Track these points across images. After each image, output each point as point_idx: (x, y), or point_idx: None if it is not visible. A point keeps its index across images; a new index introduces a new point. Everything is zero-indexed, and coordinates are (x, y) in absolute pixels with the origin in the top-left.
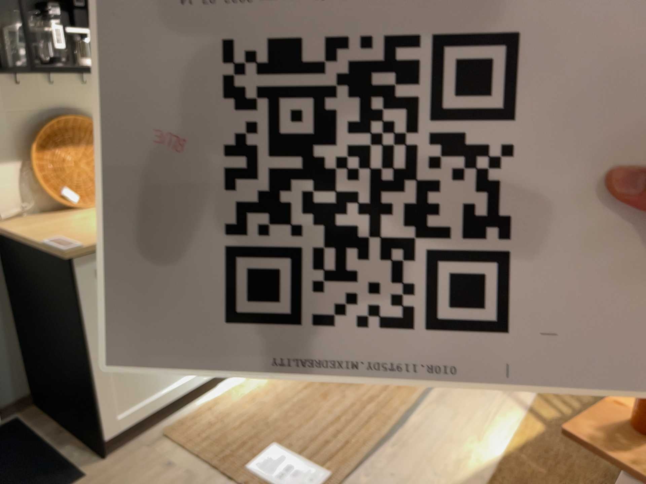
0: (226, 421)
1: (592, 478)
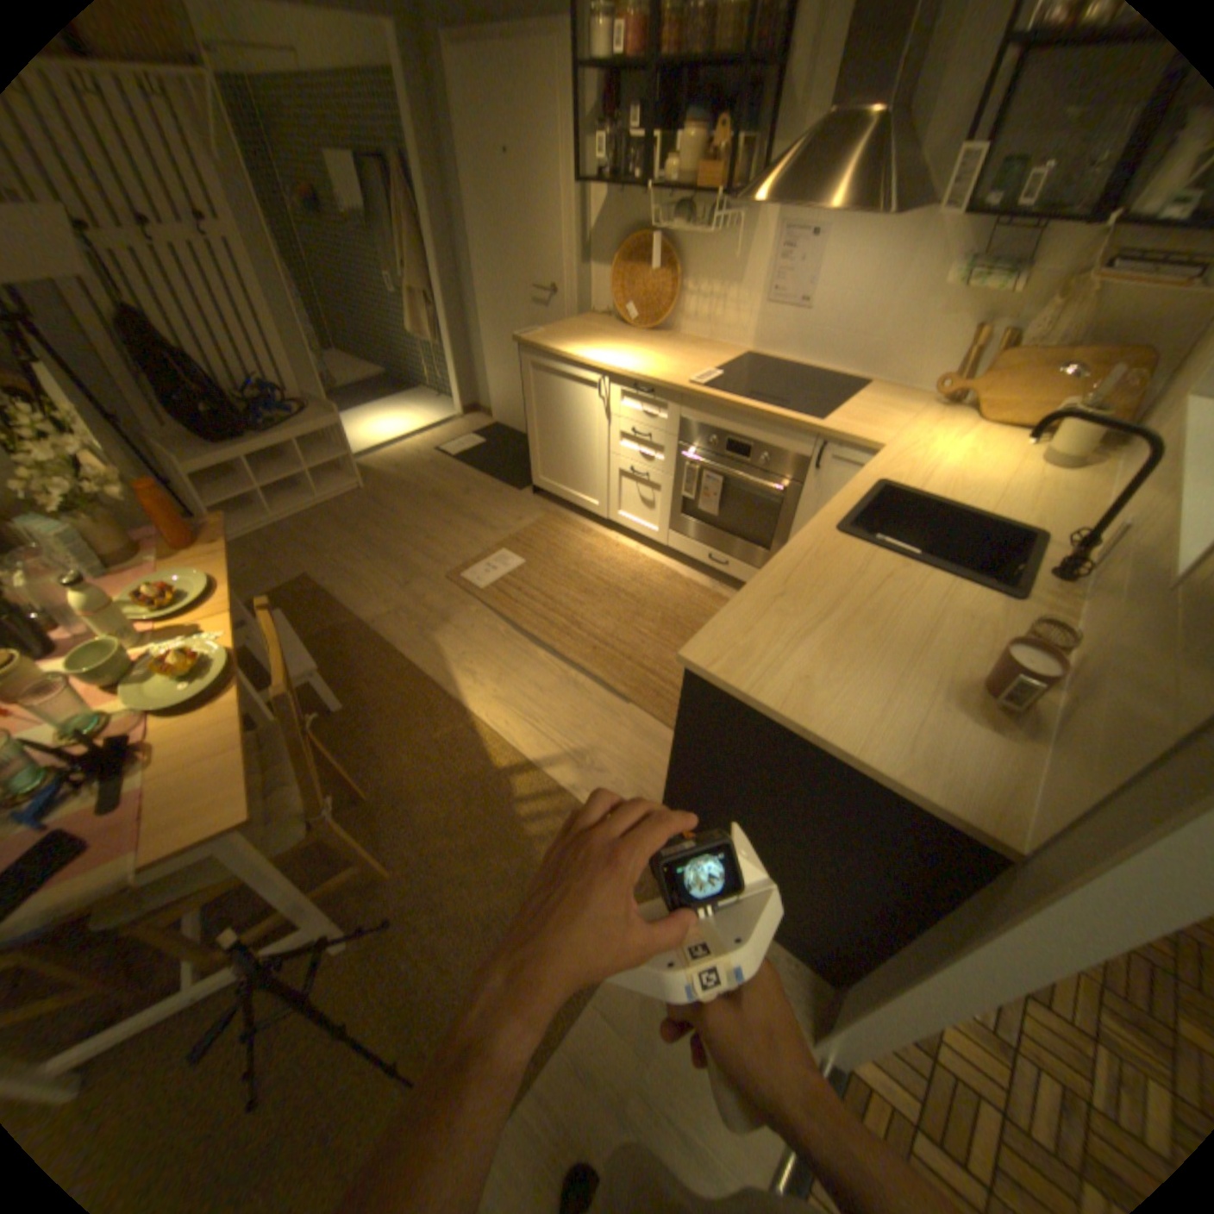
0: (559, 538)
1: (405, 766)
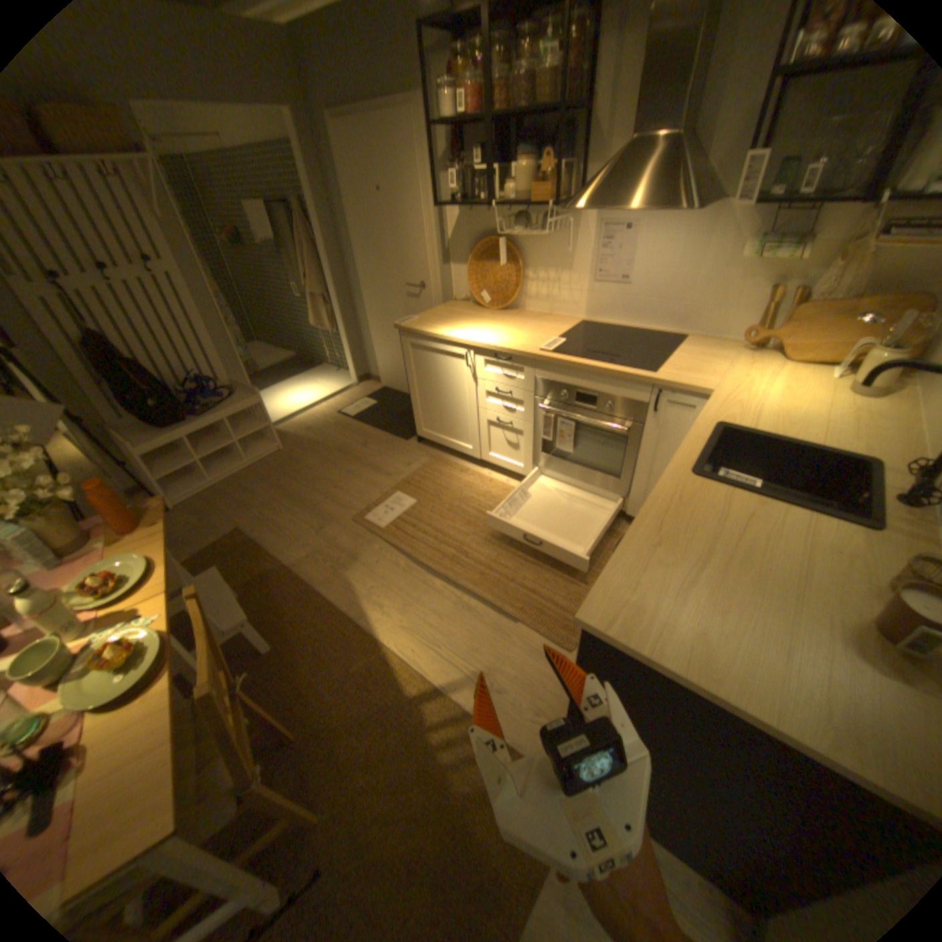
0: (443, 477)
1: (328, 702)
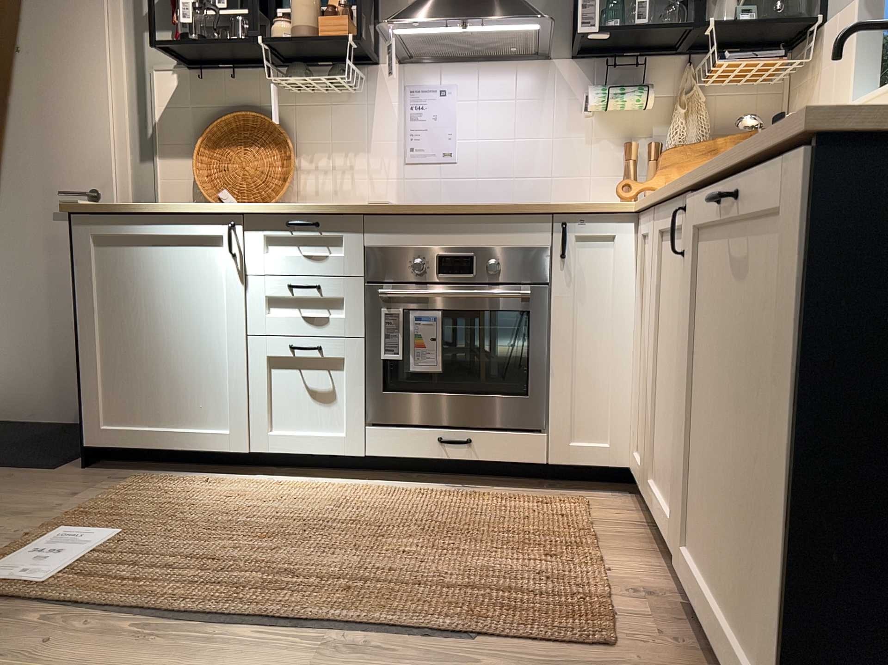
0: (171, 496)
1: None
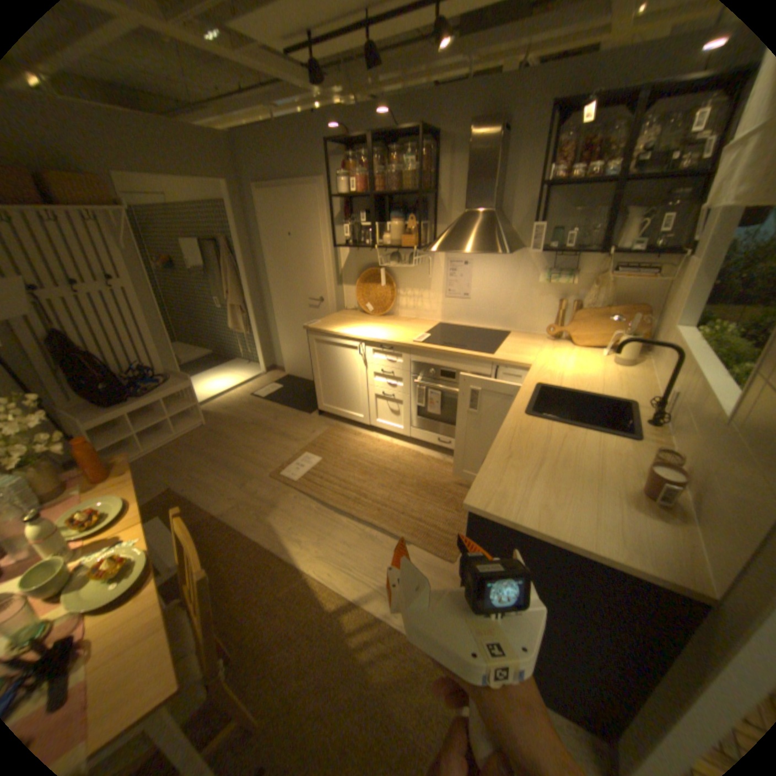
0: (341, 440)
1: (260, 623)
